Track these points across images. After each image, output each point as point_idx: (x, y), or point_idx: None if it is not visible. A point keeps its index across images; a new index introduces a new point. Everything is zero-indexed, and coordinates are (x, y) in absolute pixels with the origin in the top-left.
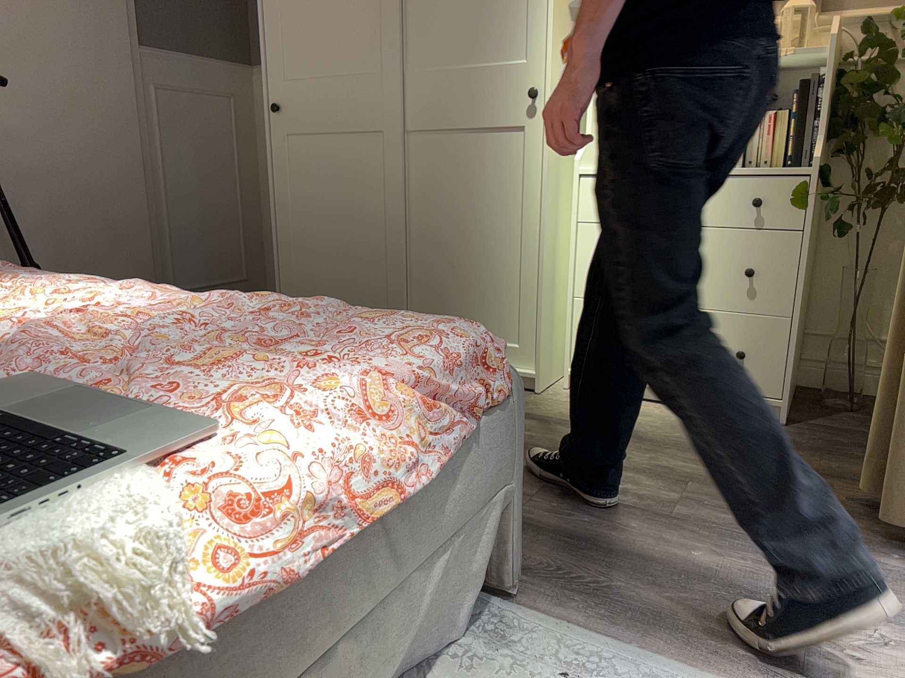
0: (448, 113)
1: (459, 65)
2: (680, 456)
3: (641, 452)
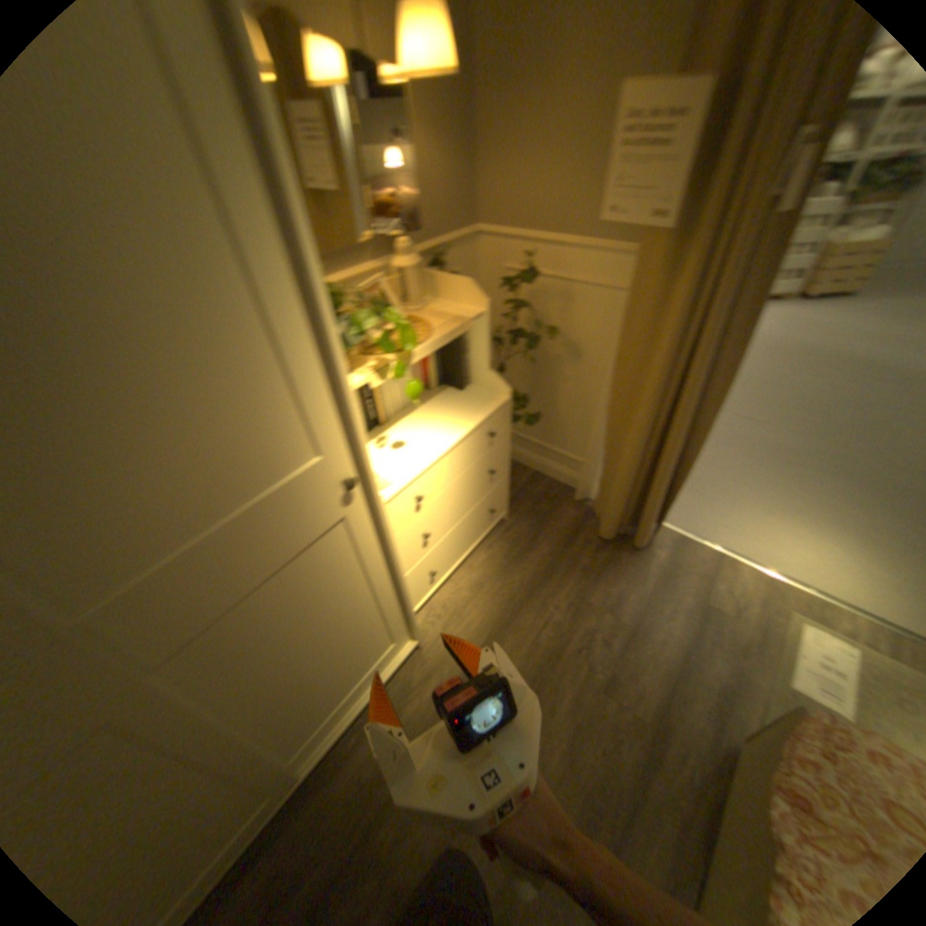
0: (232, 586)
1: (216, 524)
2: (548, 589)
3: (542, 609)
